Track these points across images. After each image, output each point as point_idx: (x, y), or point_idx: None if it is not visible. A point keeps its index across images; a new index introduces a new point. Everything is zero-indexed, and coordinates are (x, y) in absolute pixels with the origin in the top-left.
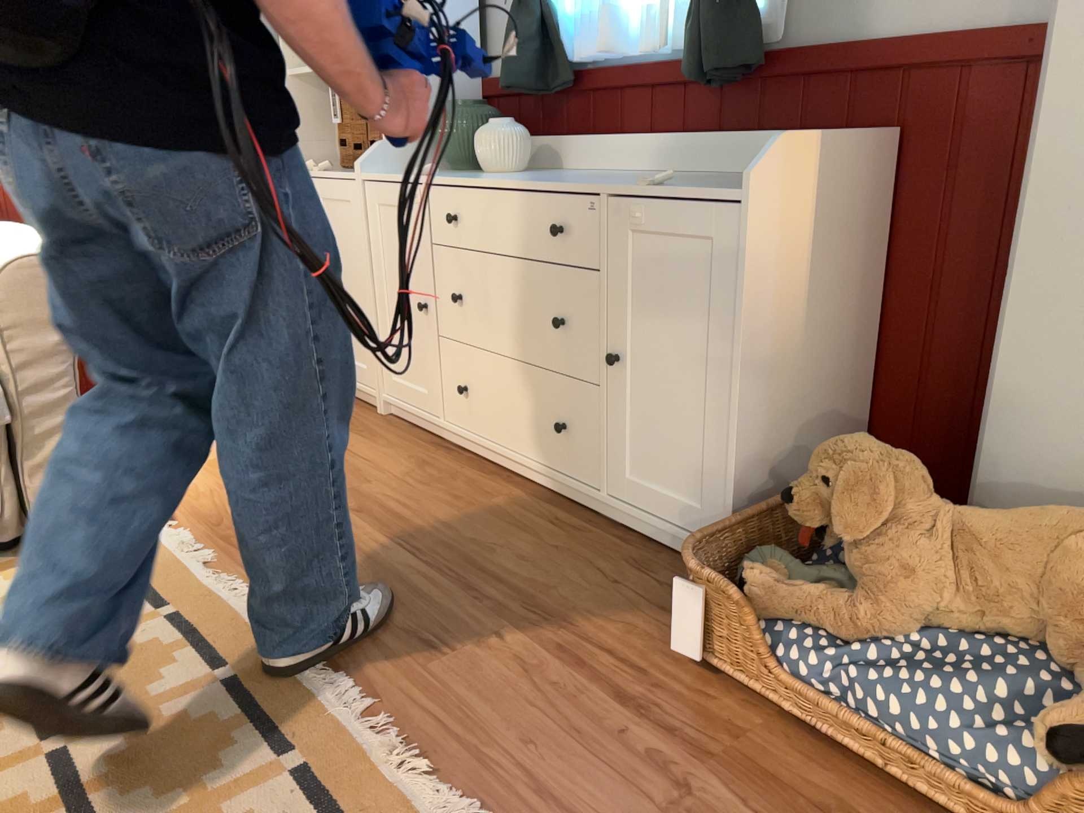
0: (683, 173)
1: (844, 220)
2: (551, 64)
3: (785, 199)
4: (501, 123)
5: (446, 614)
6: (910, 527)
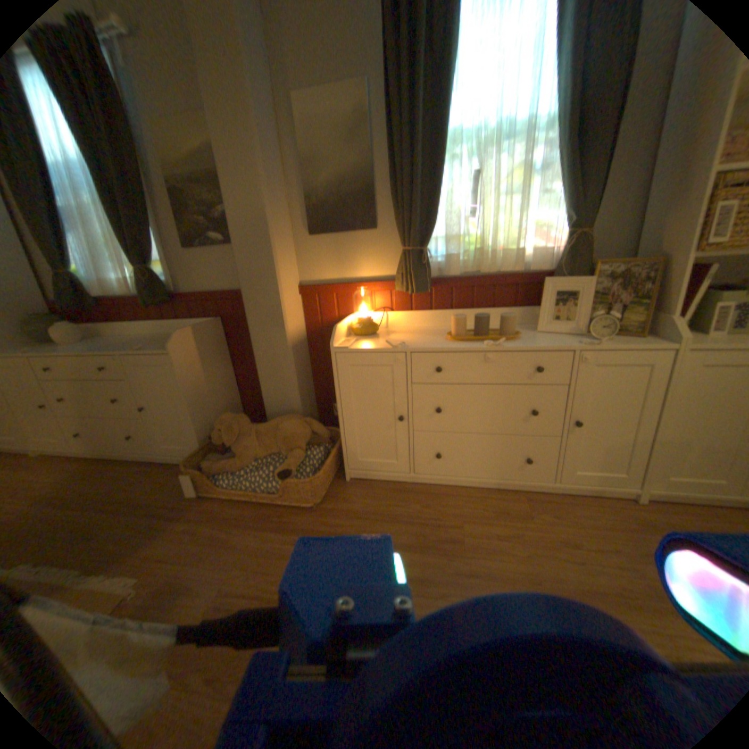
0: (155, 334)
1: (211, 348)
2: (81, 296)
3: (186, 349)
4: (62, 323)
5: (93, 525)
6: (246, 435)
